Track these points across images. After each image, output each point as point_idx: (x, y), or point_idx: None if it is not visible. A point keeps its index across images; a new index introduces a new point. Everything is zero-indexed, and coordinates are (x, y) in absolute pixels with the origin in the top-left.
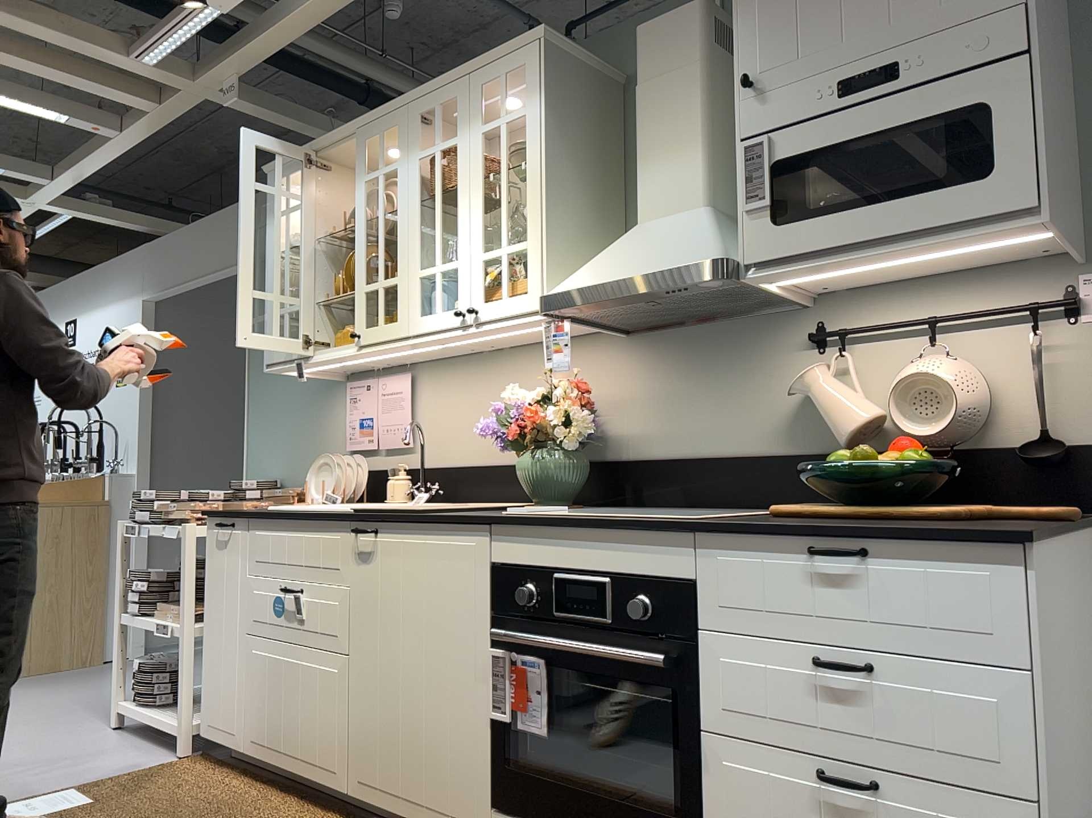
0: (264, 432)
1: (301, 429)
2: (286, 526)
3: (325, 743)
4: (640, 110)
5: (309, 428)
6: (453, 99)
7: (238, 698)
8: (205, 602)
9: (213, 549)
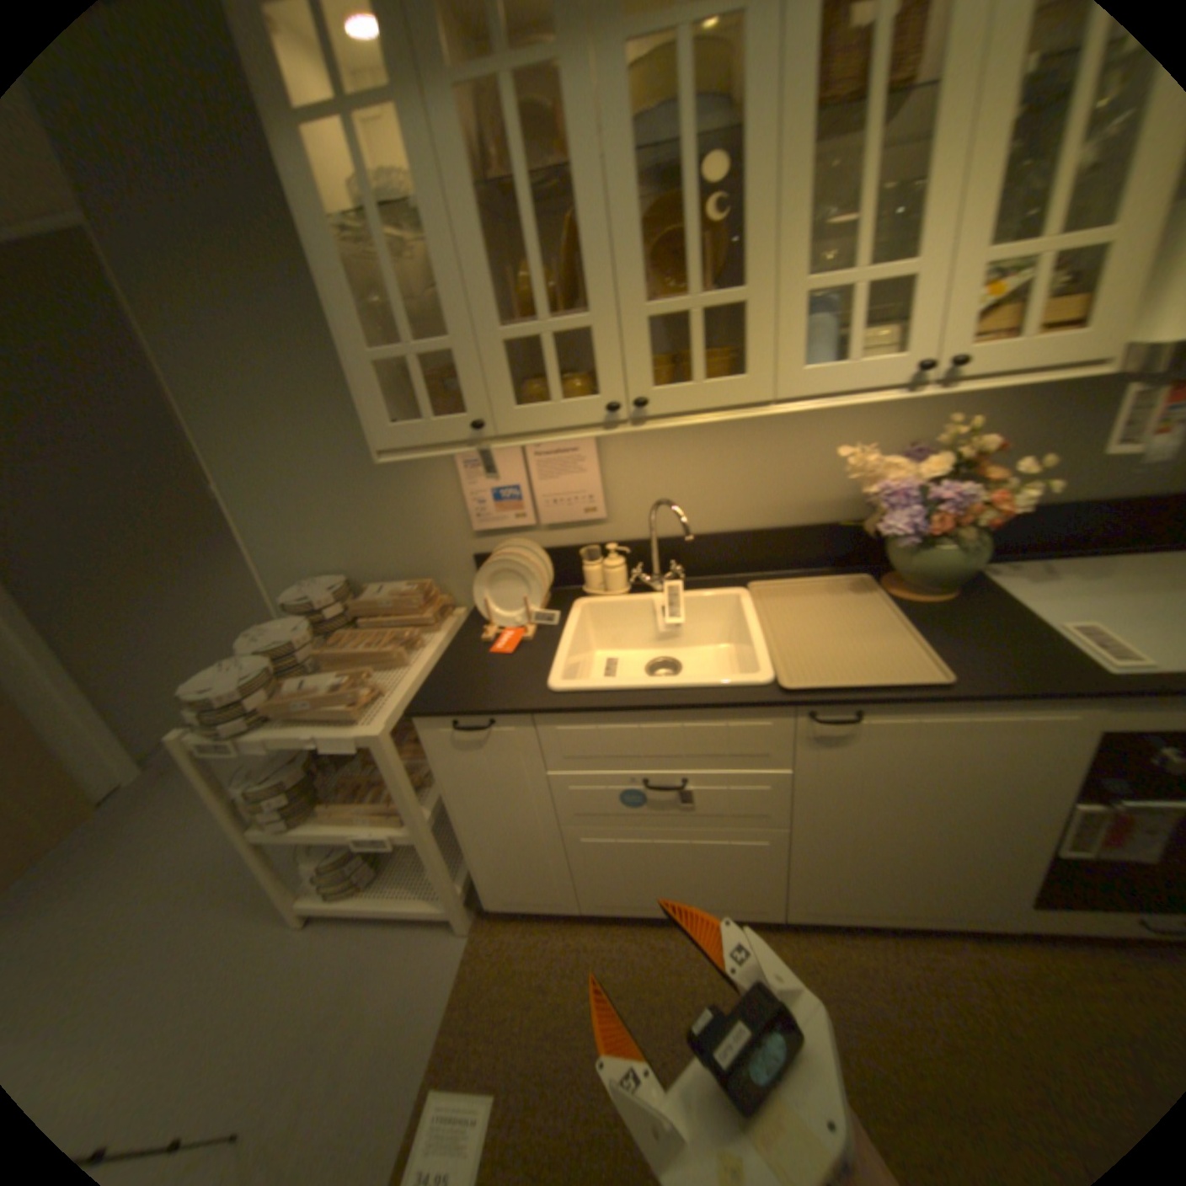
0: (275, 515)
1: (359, 505)
2: (636, 717)
3: (748, 896)
4: None
5: (378, 503)
6: None
7: (560, 879)
8: (449, 805)
9: (448, 751)
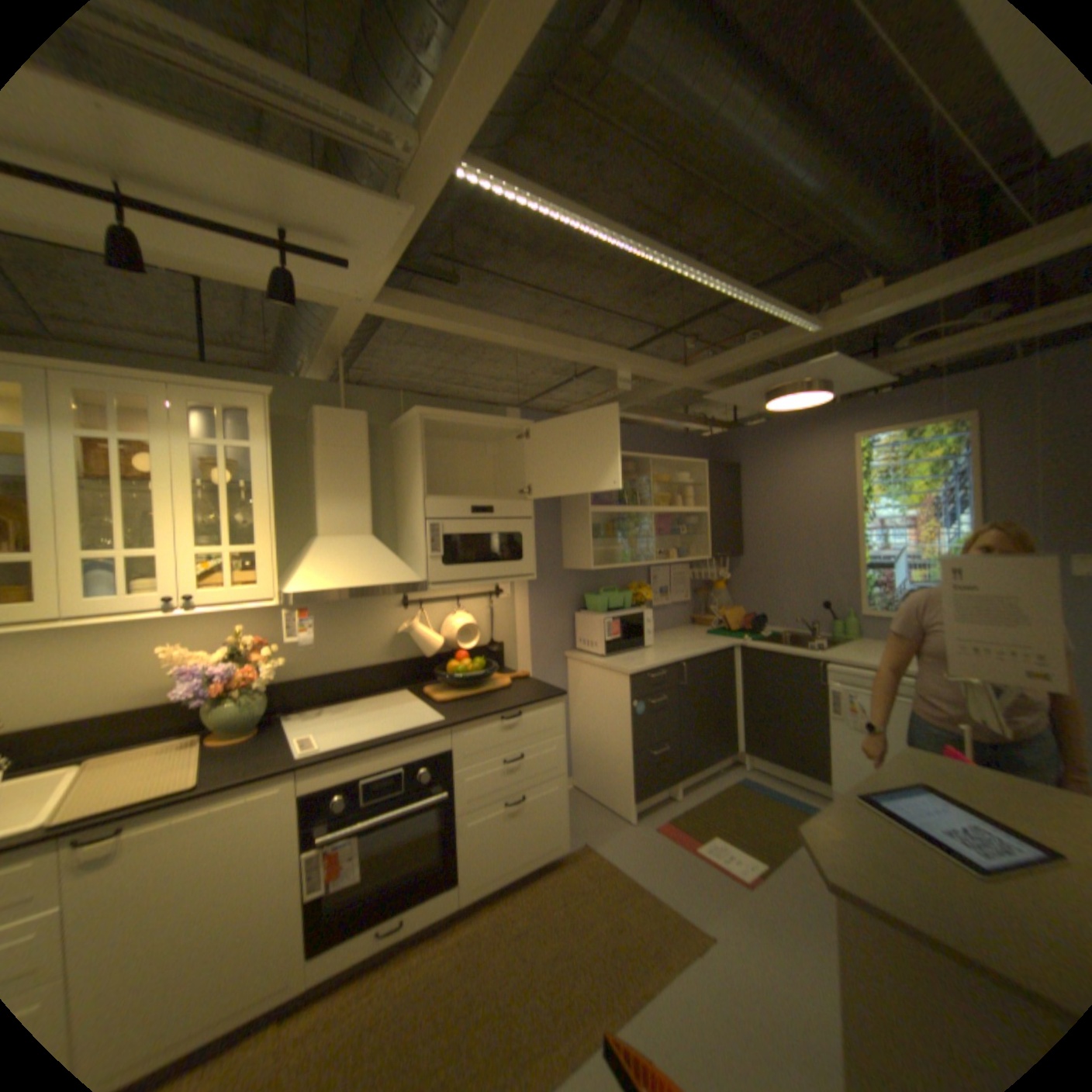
0: None
1: None
2: None
3: None
4: (323, 462)
5: None
6: (142, 395)
7: None
8: None
9: None
